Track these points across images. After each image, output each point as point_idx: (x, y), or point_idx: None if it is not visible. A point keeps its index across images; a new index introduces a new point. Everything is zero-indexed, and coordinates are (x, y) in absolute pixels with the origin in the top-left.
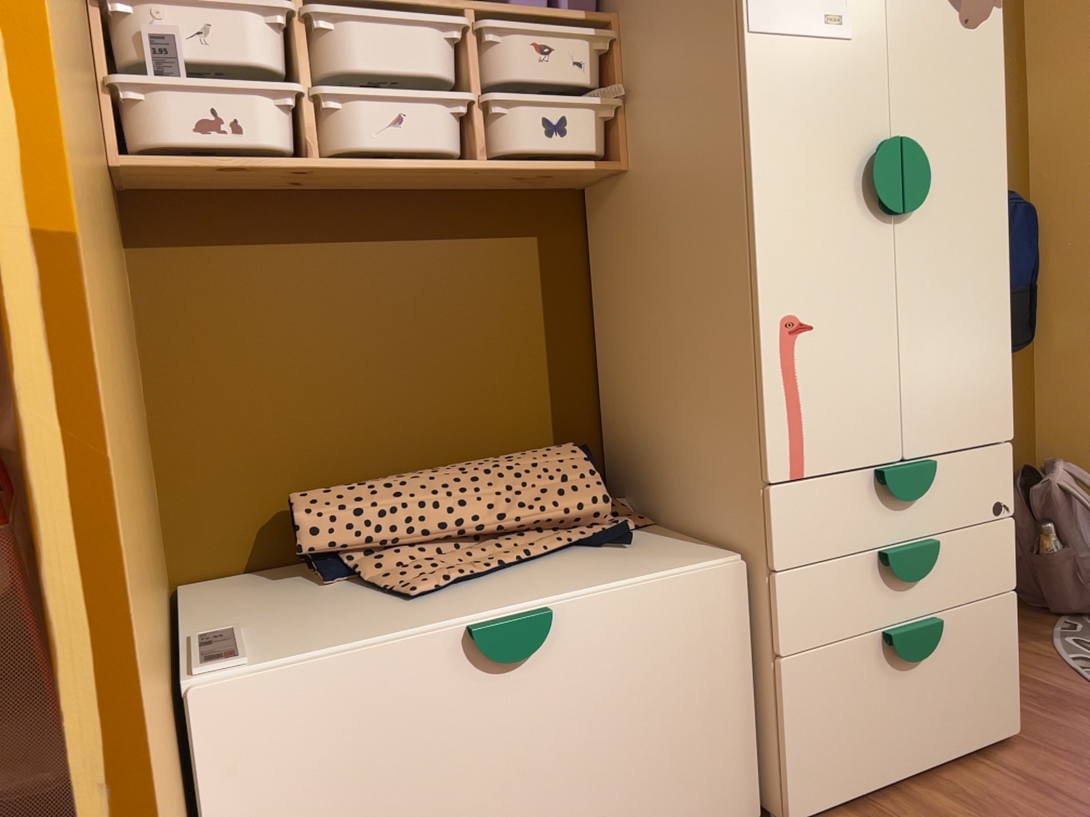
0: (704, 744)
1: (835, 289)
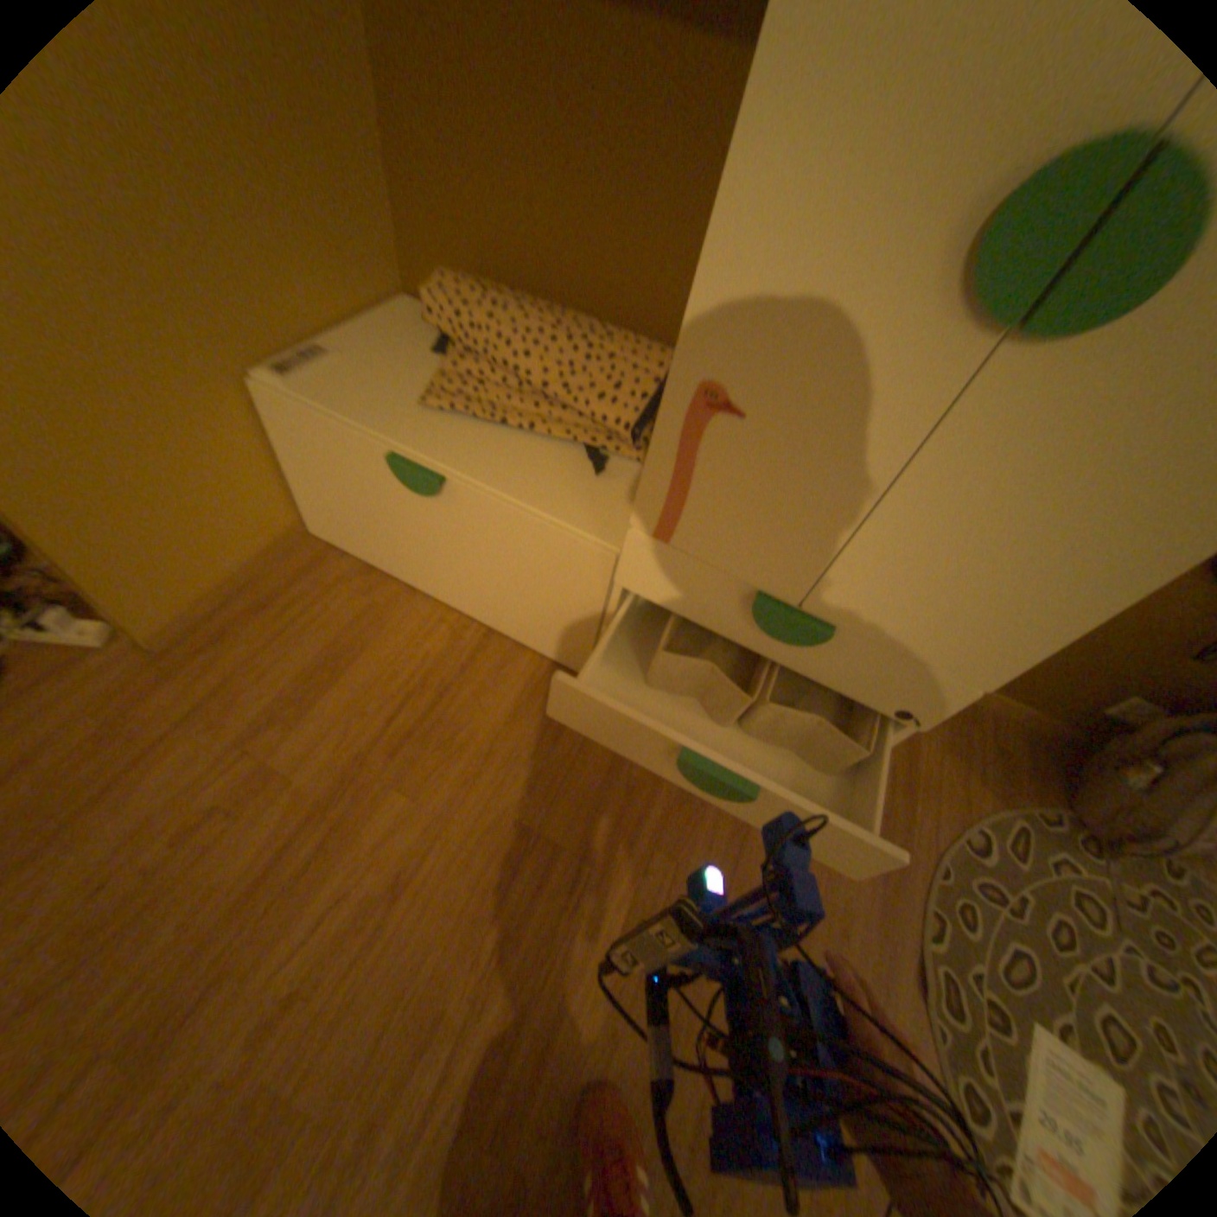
0: (553, 619)
1: (803, 384)
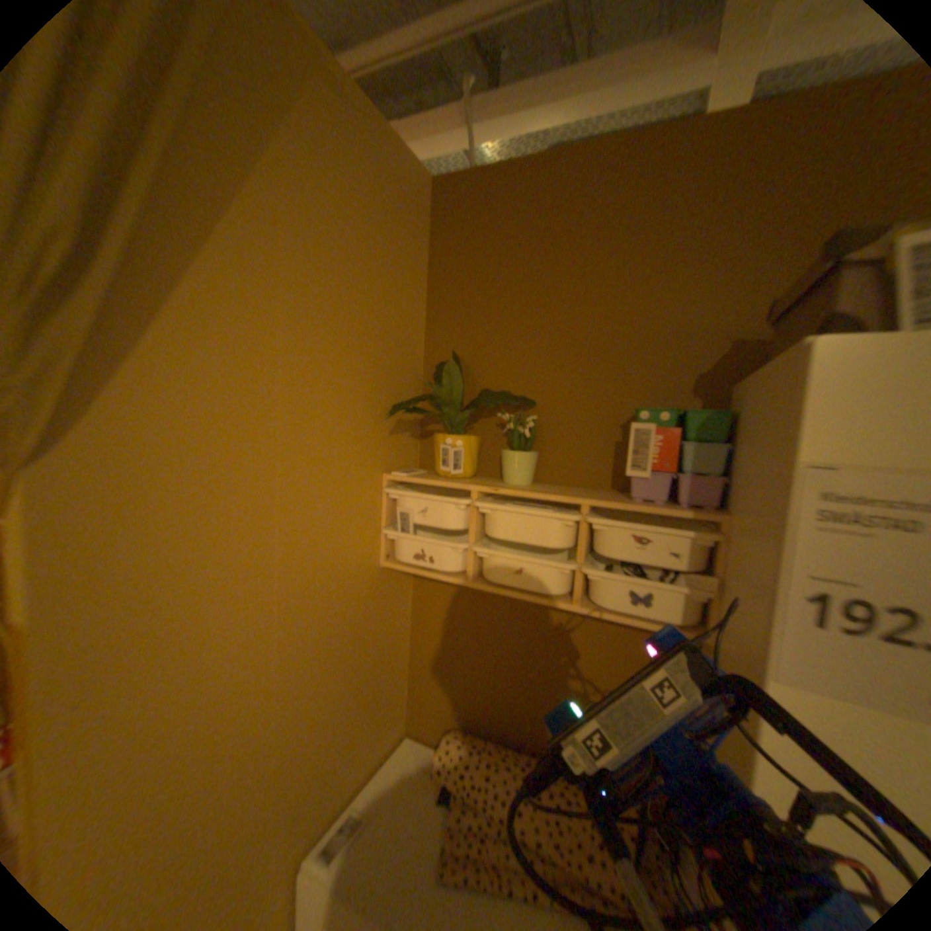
0: None
1: None
